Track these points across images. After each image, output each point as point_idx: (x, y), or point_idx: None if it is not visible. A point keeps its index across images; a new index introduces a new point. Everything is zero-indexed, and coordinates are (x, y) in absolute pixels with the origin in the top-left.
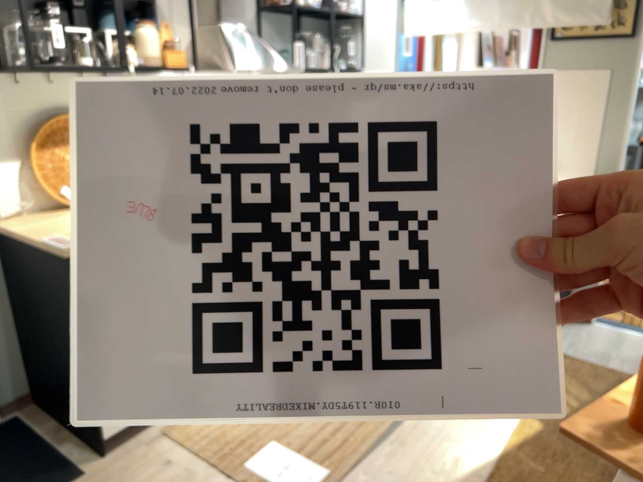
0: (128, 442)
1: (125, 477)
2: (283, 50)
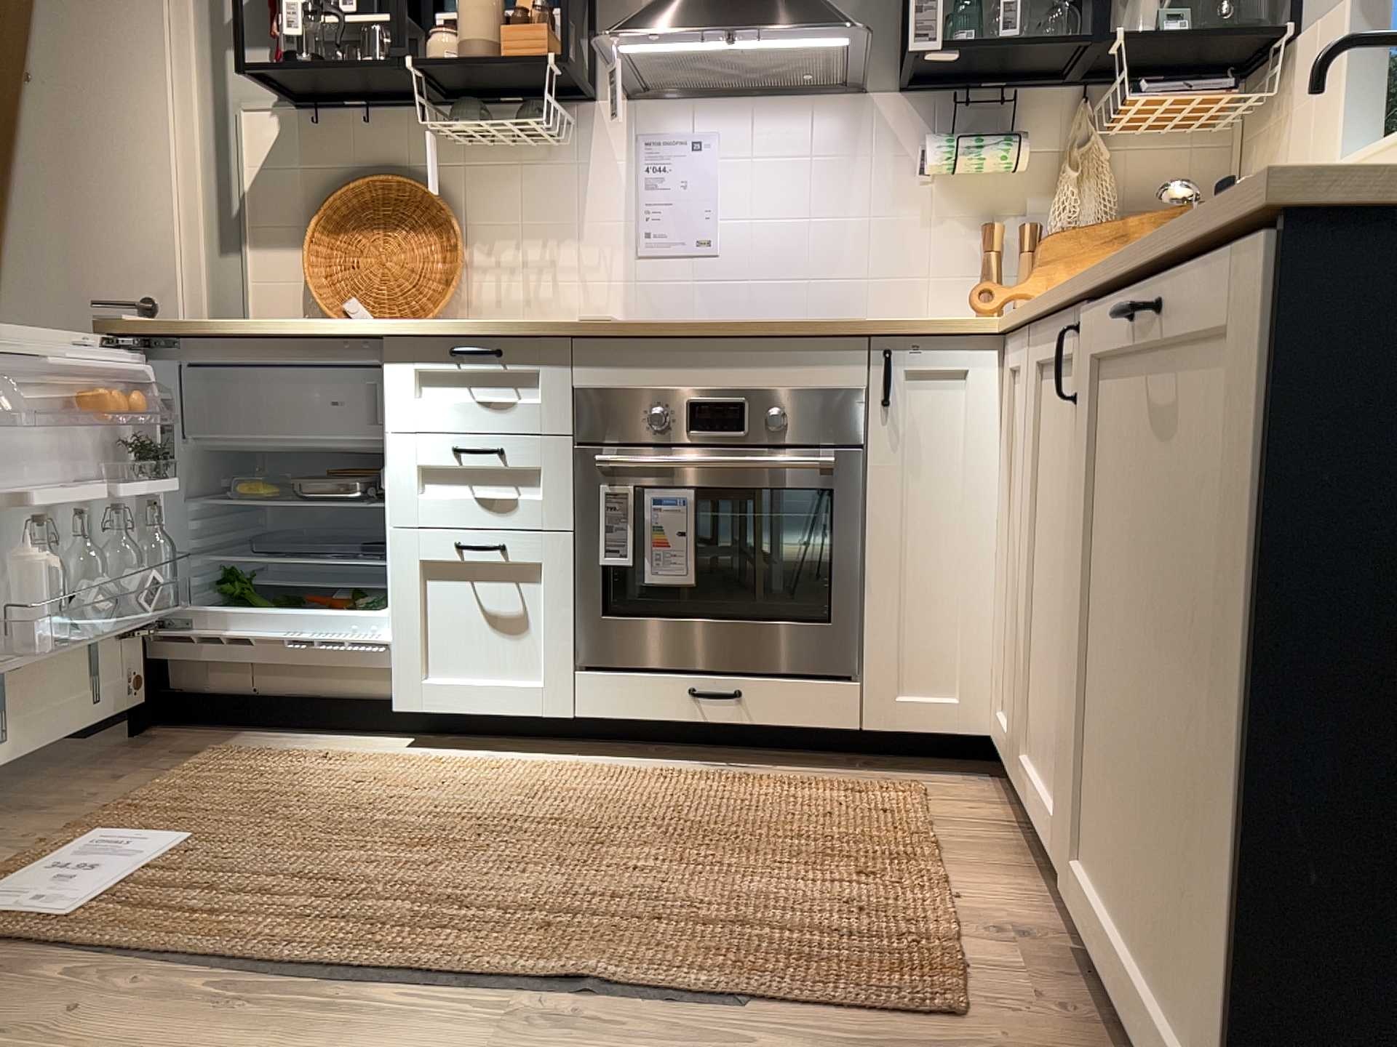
0: (184, 740)
1: (81, 763)
2: (977, 24)
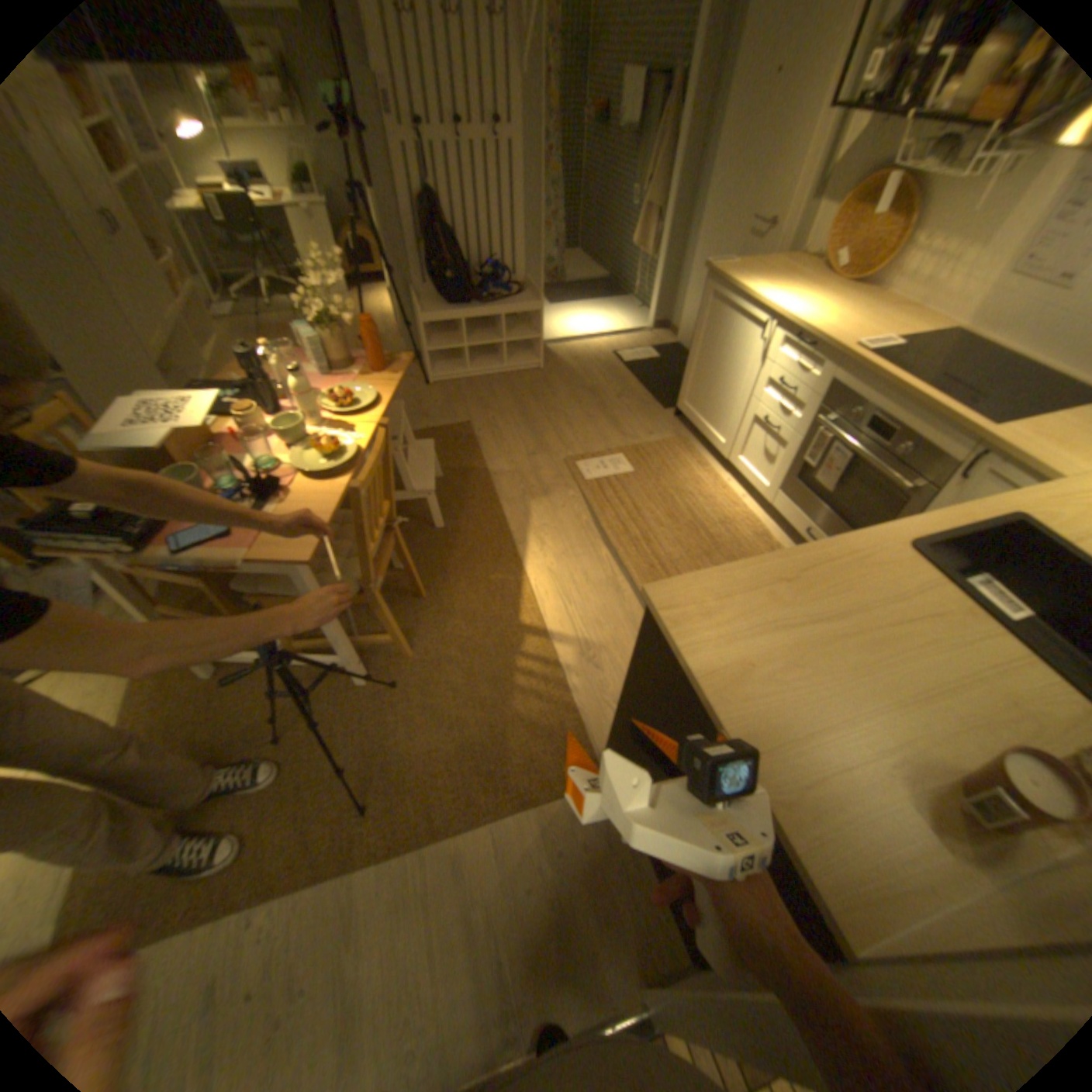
0: (683, 426)
1: (652, 421)
2: None
